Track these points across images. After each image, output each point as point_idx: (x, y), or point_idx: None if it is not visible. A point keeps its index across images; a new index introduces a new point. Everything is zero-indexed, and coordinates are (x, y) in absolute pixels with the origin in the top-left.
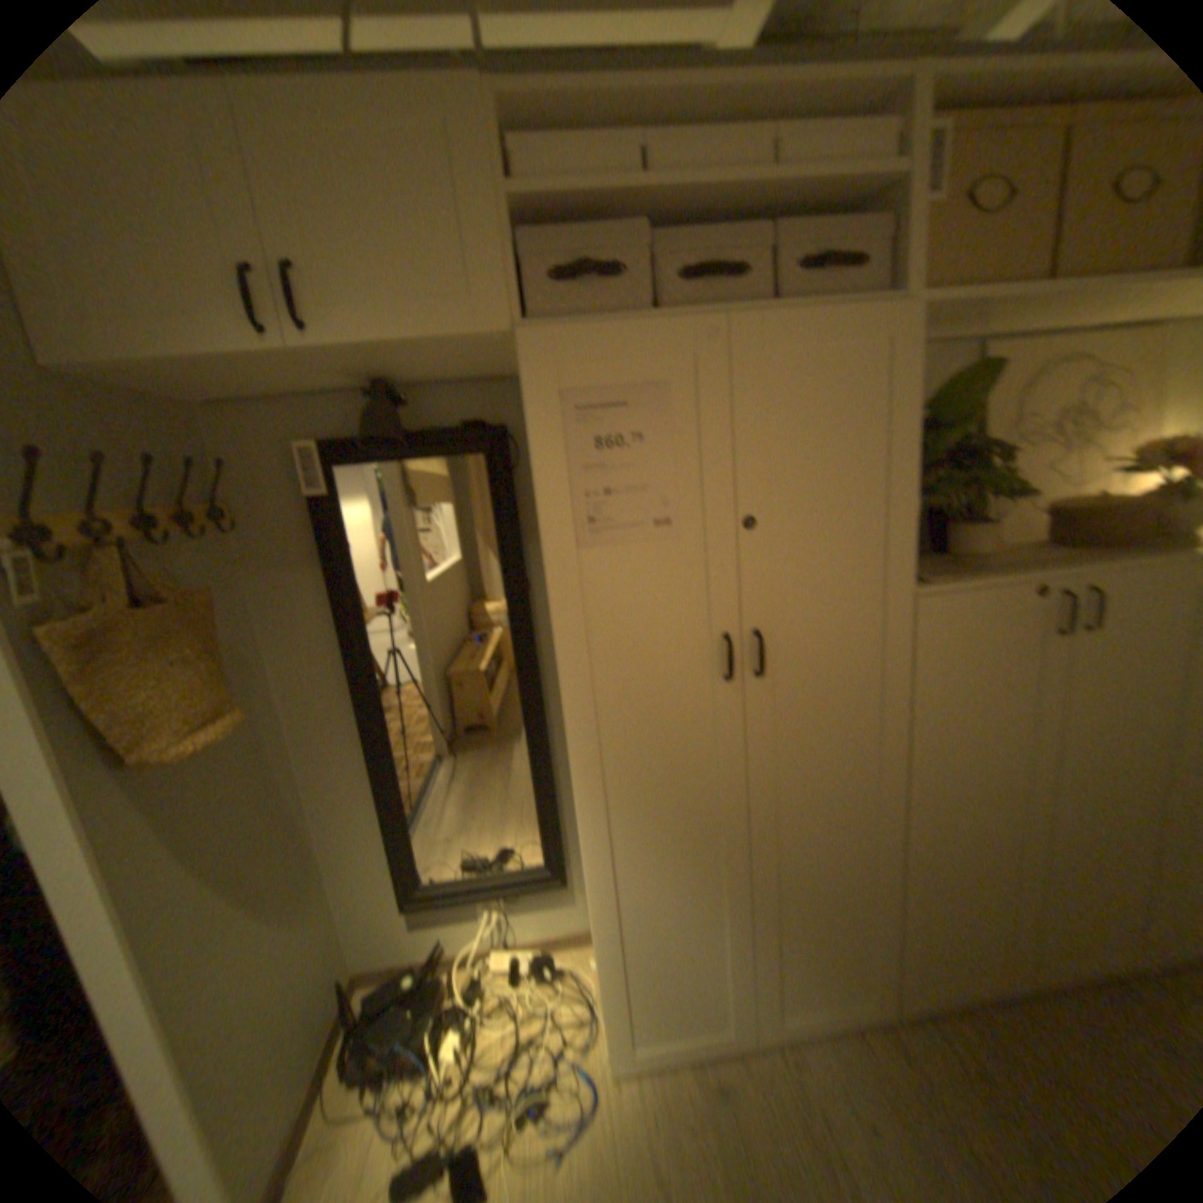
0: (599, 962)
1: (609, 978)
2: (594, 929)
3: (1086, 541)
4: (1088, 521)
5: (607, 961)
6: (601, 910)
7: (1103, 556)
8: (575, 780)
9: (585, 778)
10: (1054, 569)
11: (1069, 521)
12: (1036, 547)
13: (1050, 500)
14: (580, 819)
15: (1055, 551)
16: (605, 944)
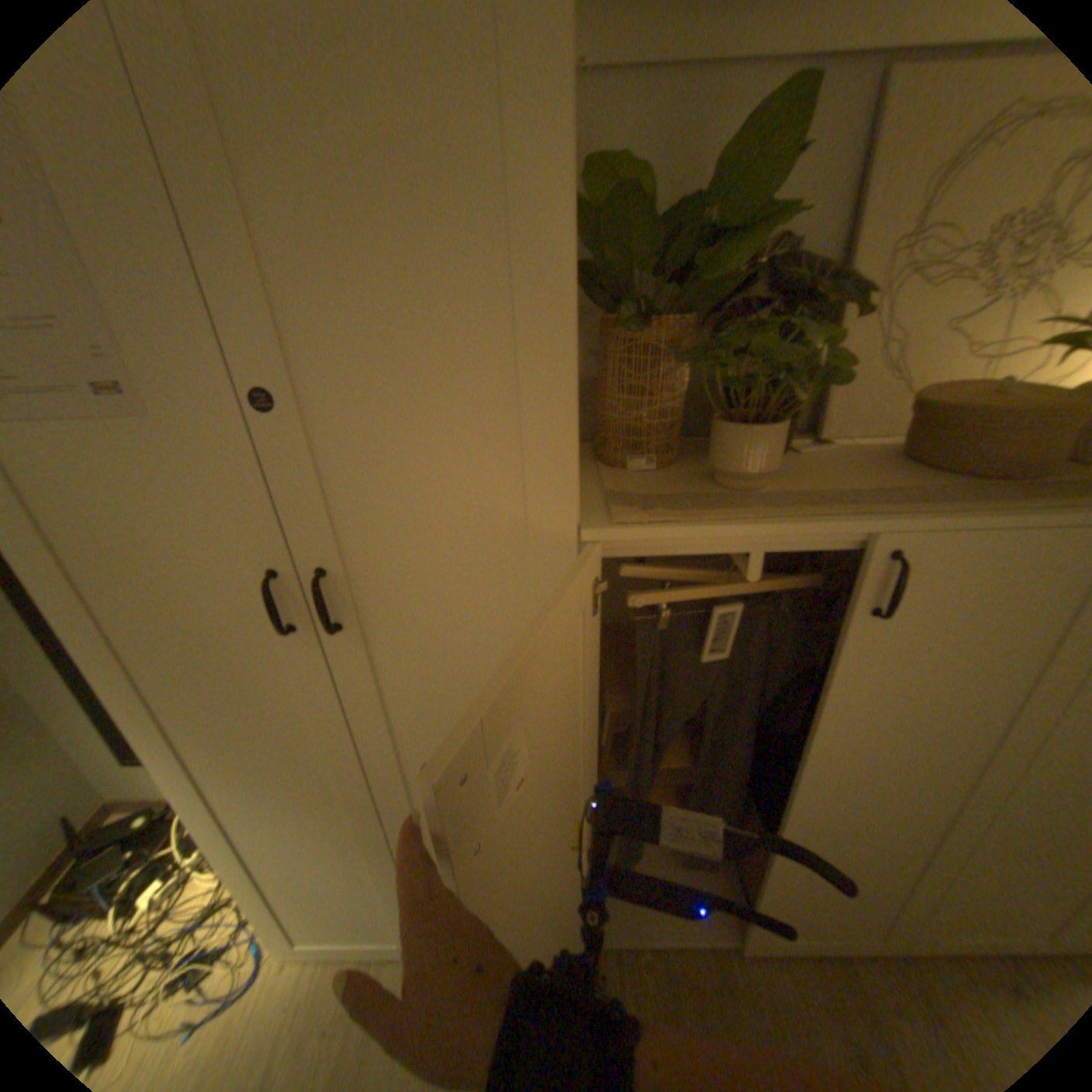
0: (223, 879)
1: (240, 892)
2: (206, 853)
3: (948, 458)
4: (959, 426)
5: (232, 879)
6: (206, 839)
7: (952, 491)
8: (116, 719)
9: (129, 718)
10: (839, 514)
11: (934, 420)
12: (880, 454)
13: (936, 378)
14: (142, 758)
15: (896, 467)
16: (224, 867)
